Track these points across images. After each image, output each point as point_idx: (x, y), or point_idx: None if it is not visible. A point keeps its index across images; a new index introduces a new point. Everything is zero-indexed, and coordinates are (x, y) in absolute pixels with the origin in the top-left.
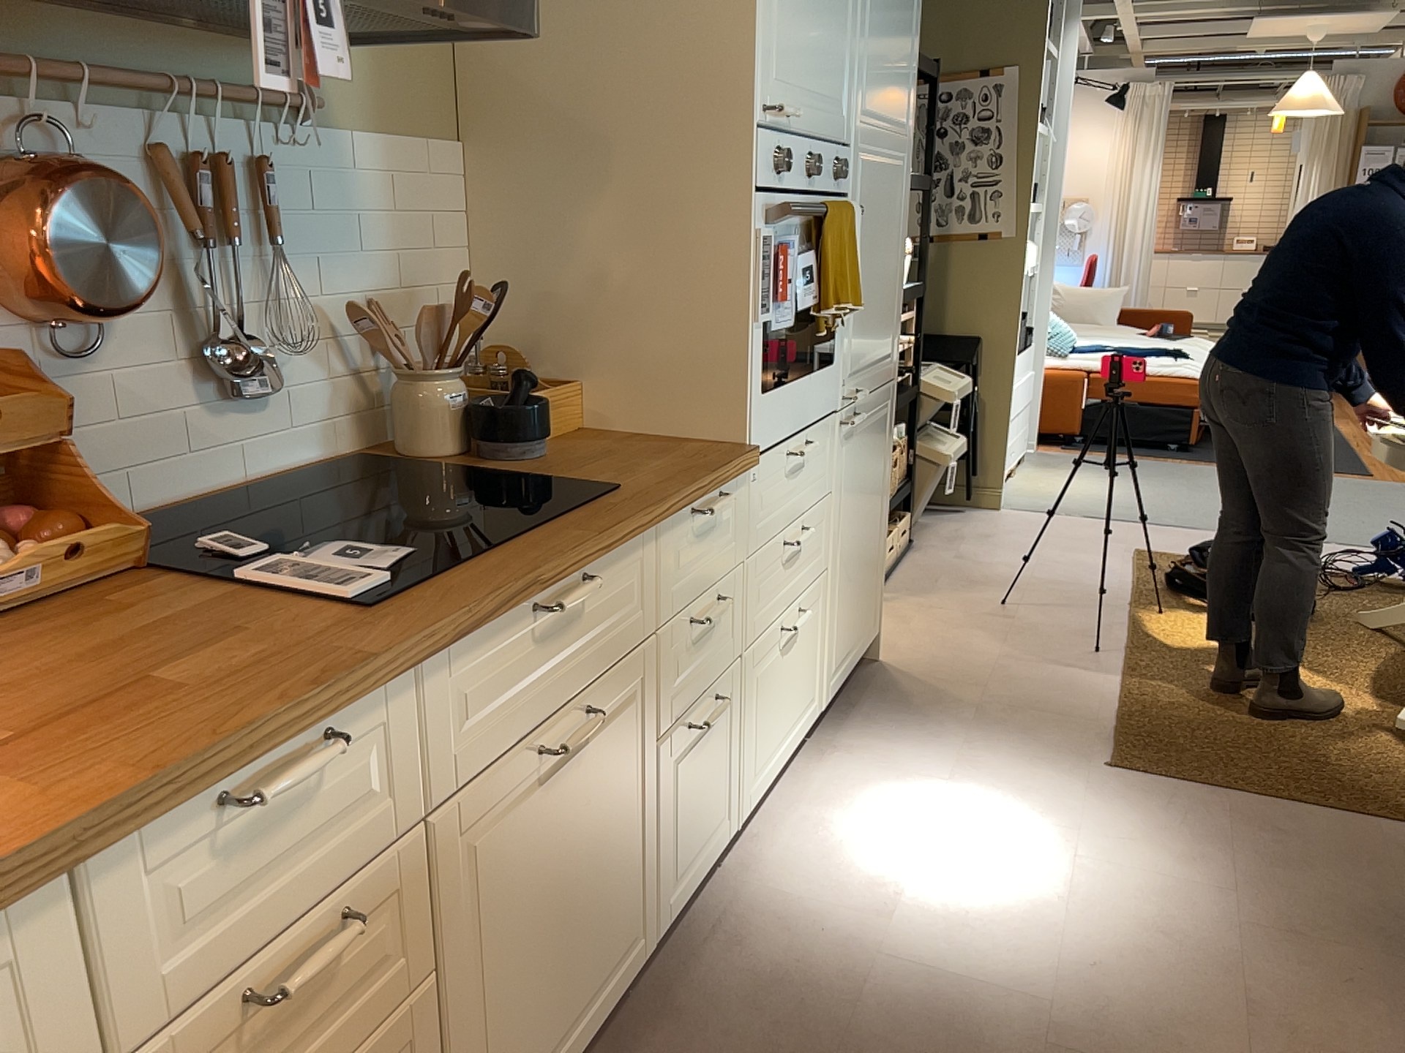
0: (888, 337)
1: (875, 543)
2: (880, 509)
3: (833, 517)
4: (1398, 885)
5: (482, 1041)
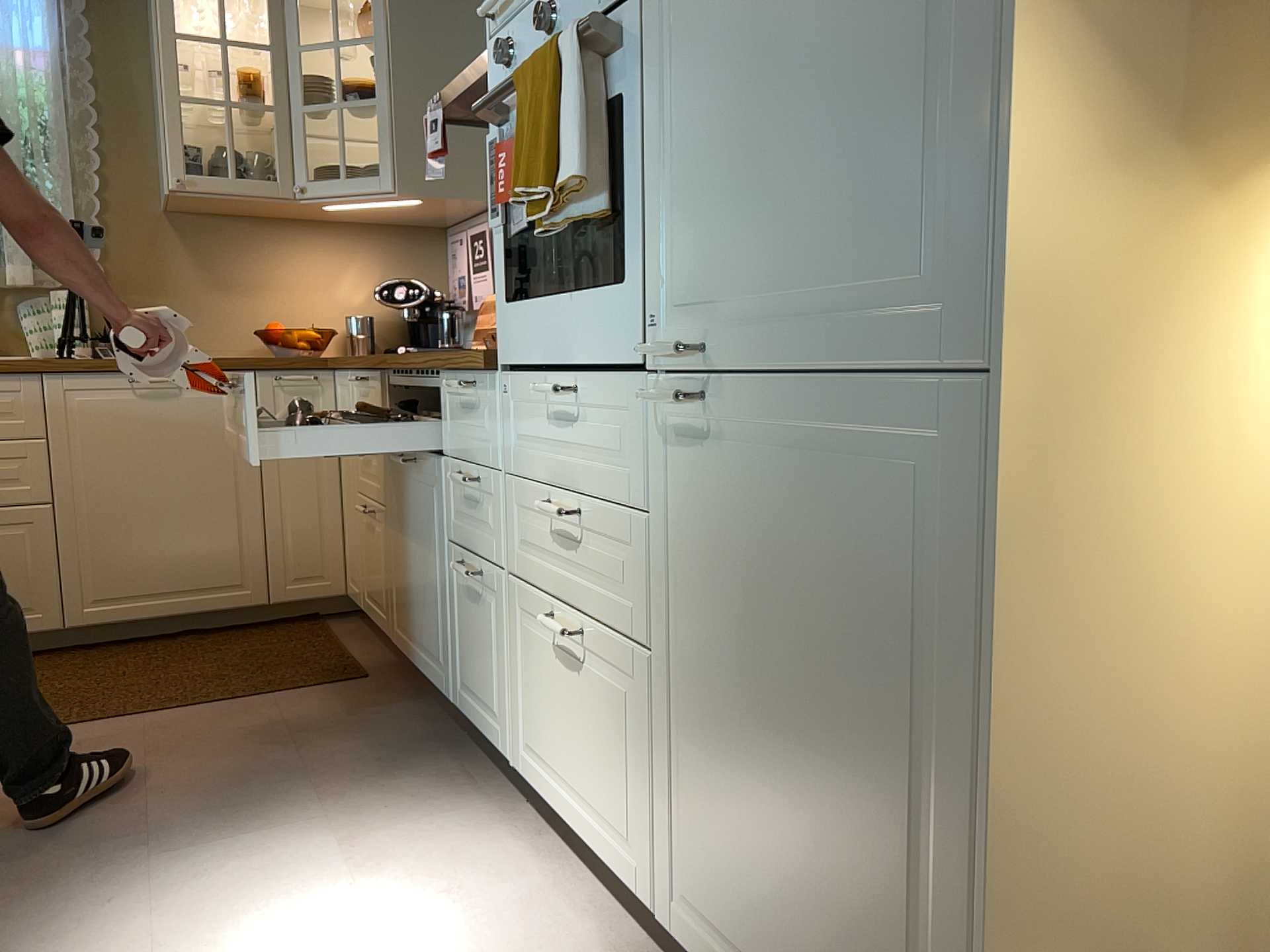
0: (894, 232)
1: (887, 859)
2: (908, 774)
3: (662, 572)
4: None
5: (395, 572)
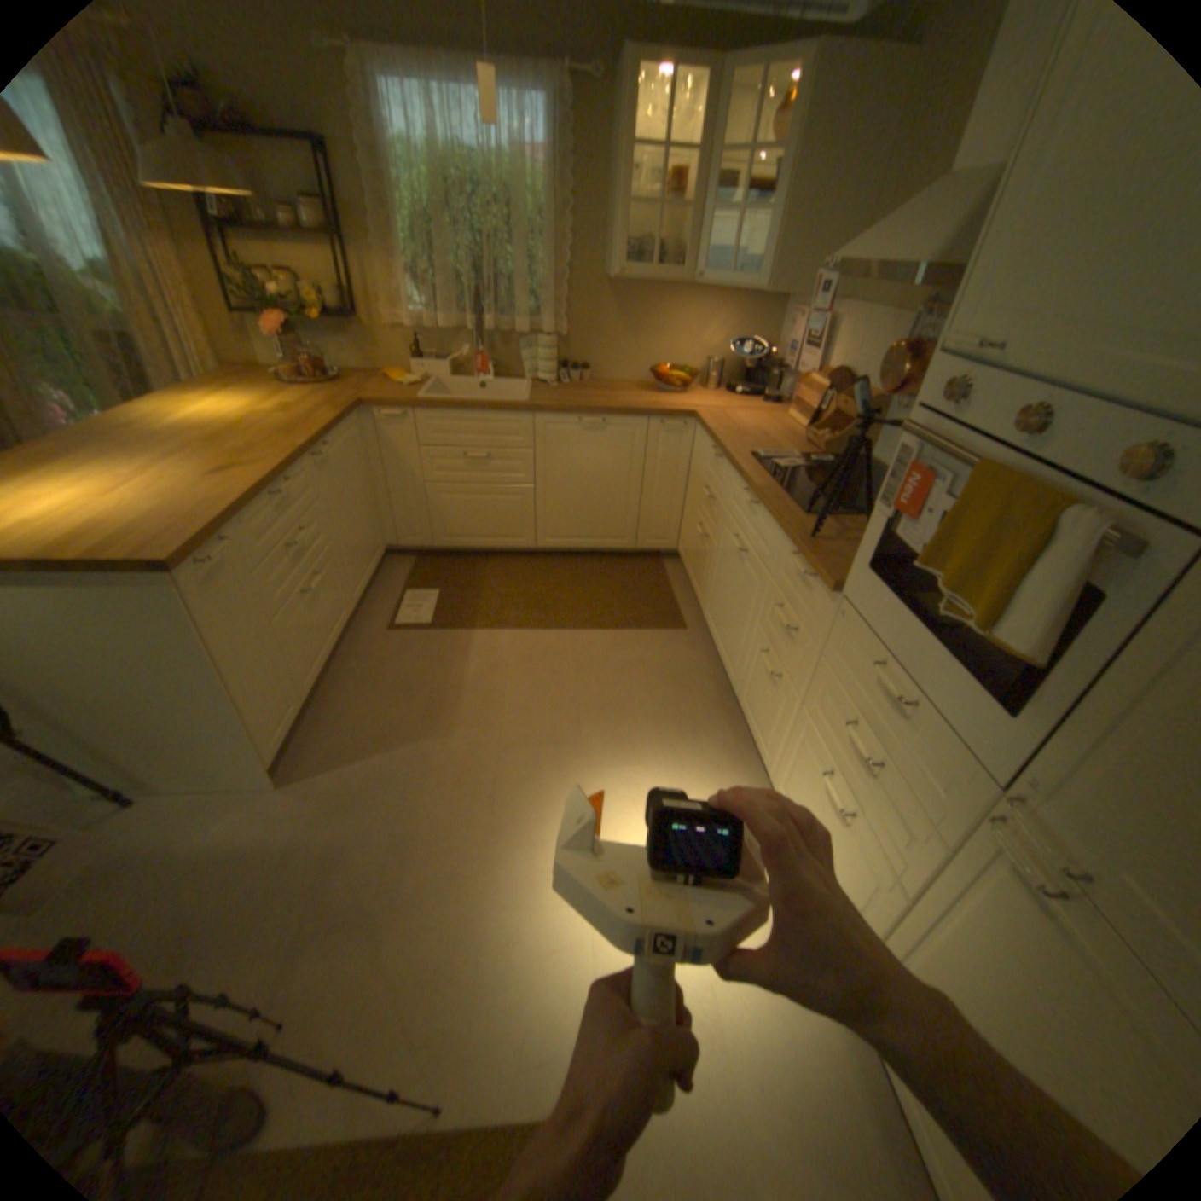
0: None
1: None
2: None
3: (938, 882)
4: (345, 998)
5: (713, 586)
